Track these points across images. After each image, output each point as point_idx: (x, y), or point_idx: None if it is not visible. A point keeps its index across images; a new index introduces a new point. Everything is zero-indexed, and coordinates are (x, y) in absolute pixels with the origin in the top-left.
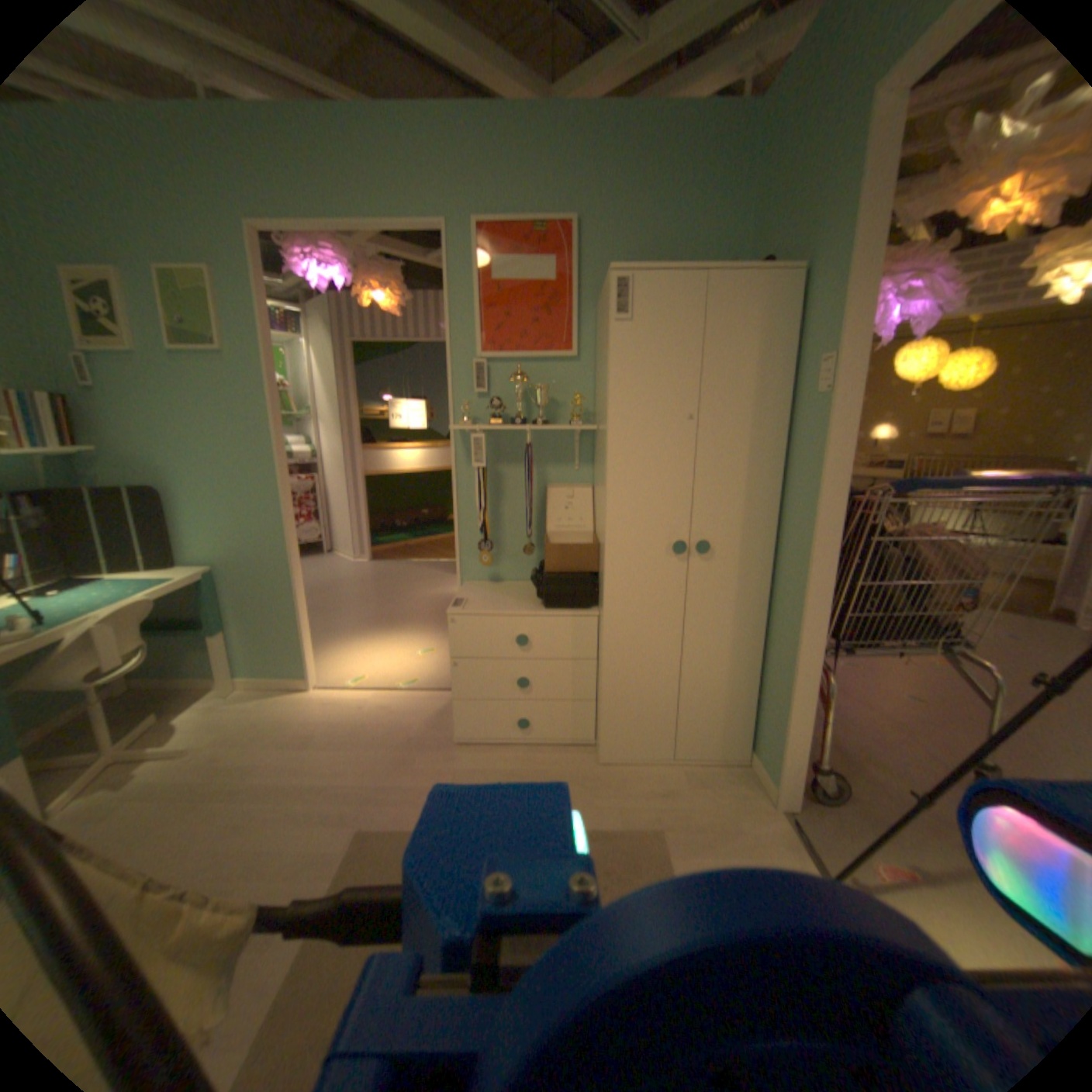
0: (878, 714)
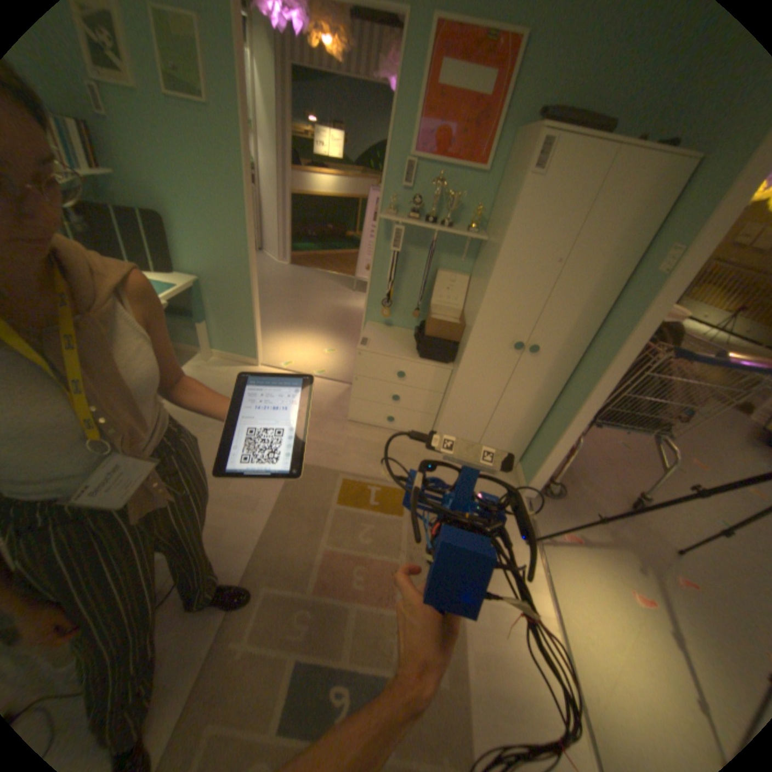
0: (599, 451)
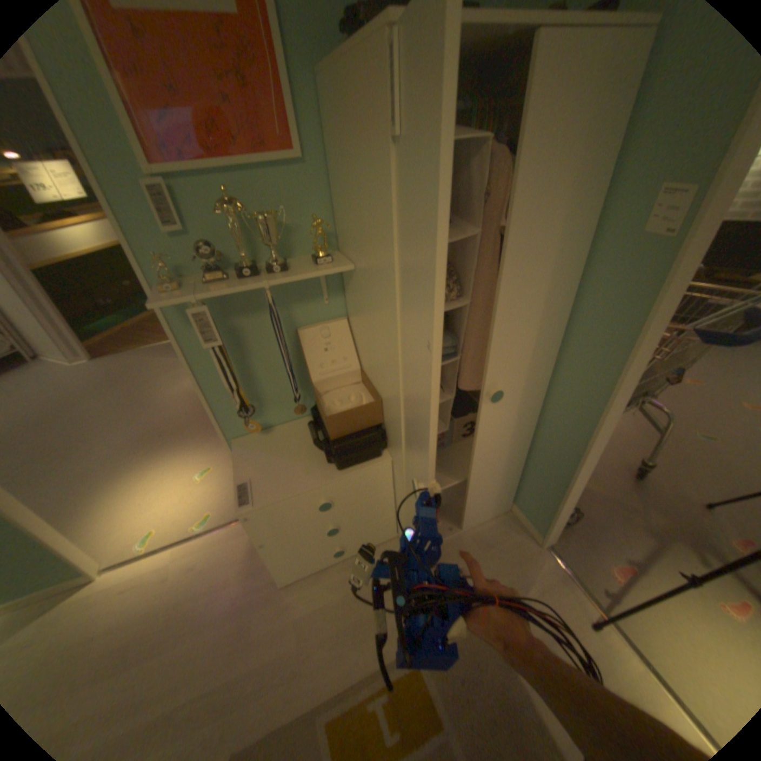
0: None
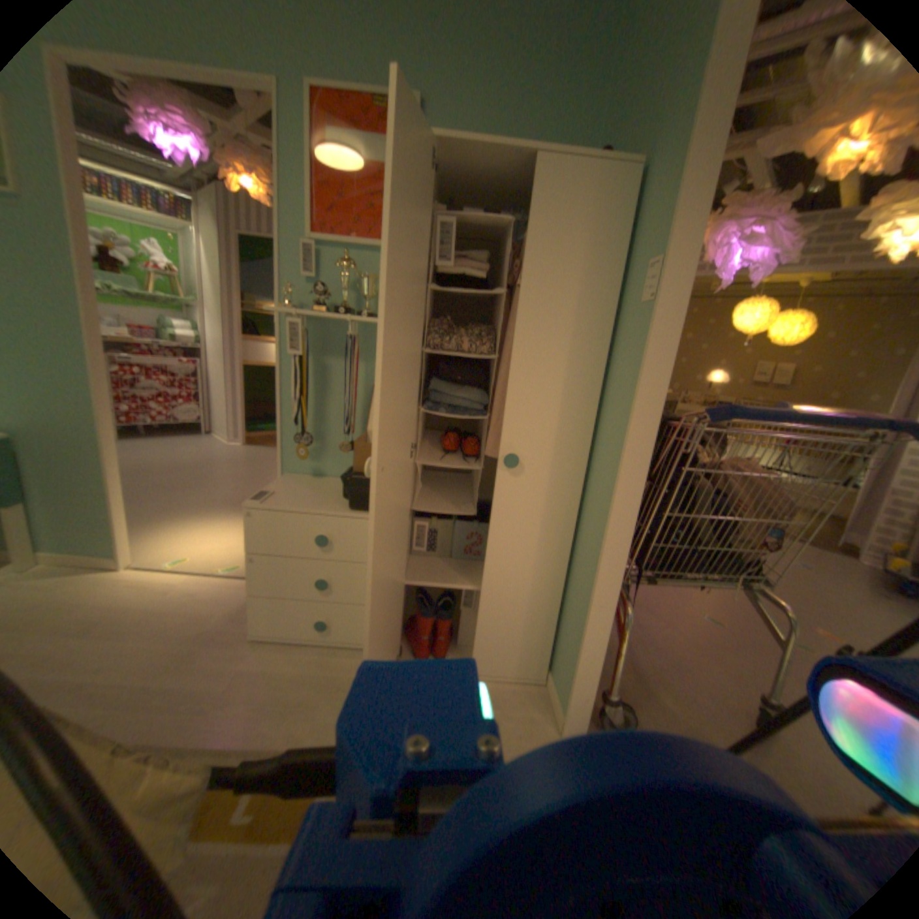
0: (678, 636)
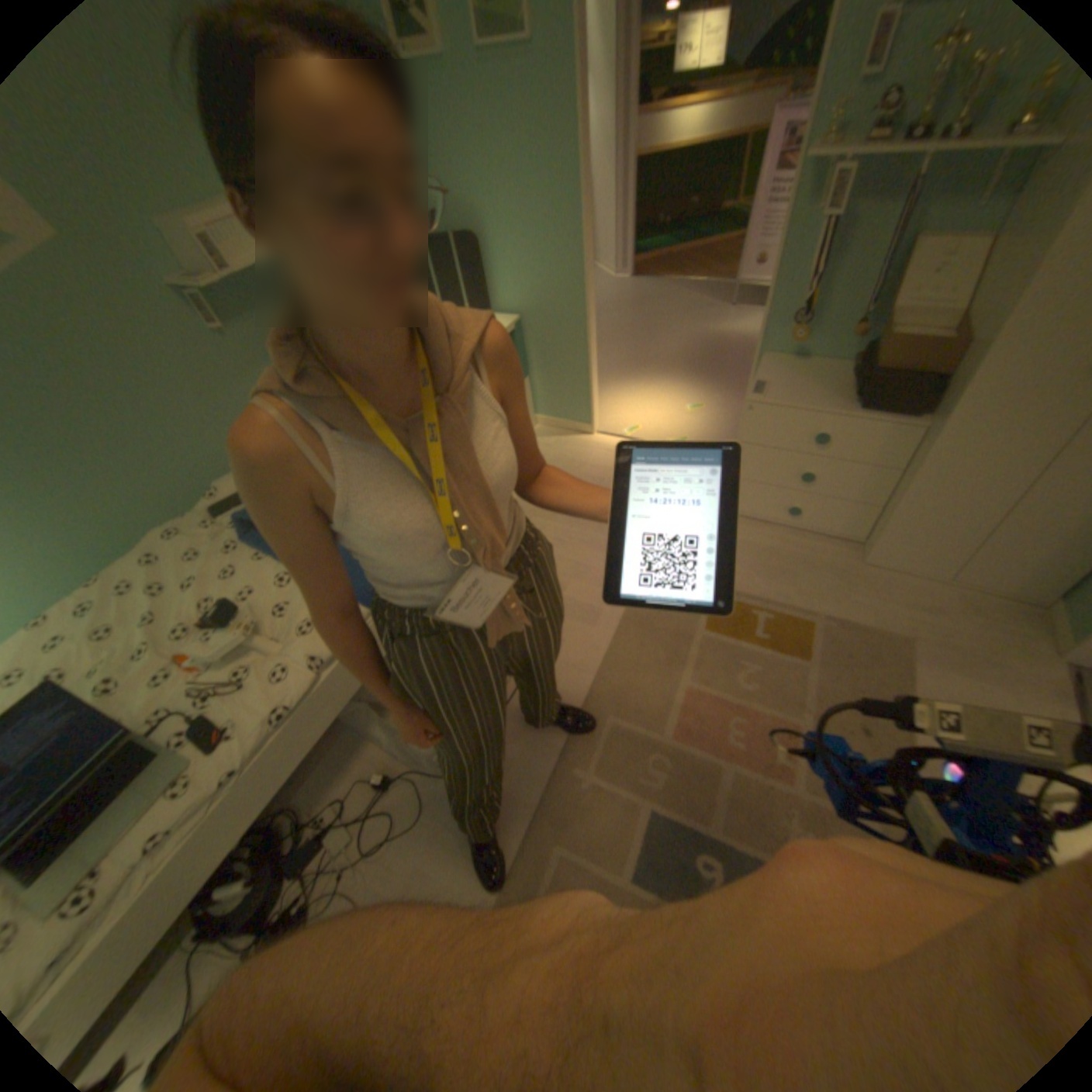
0: None
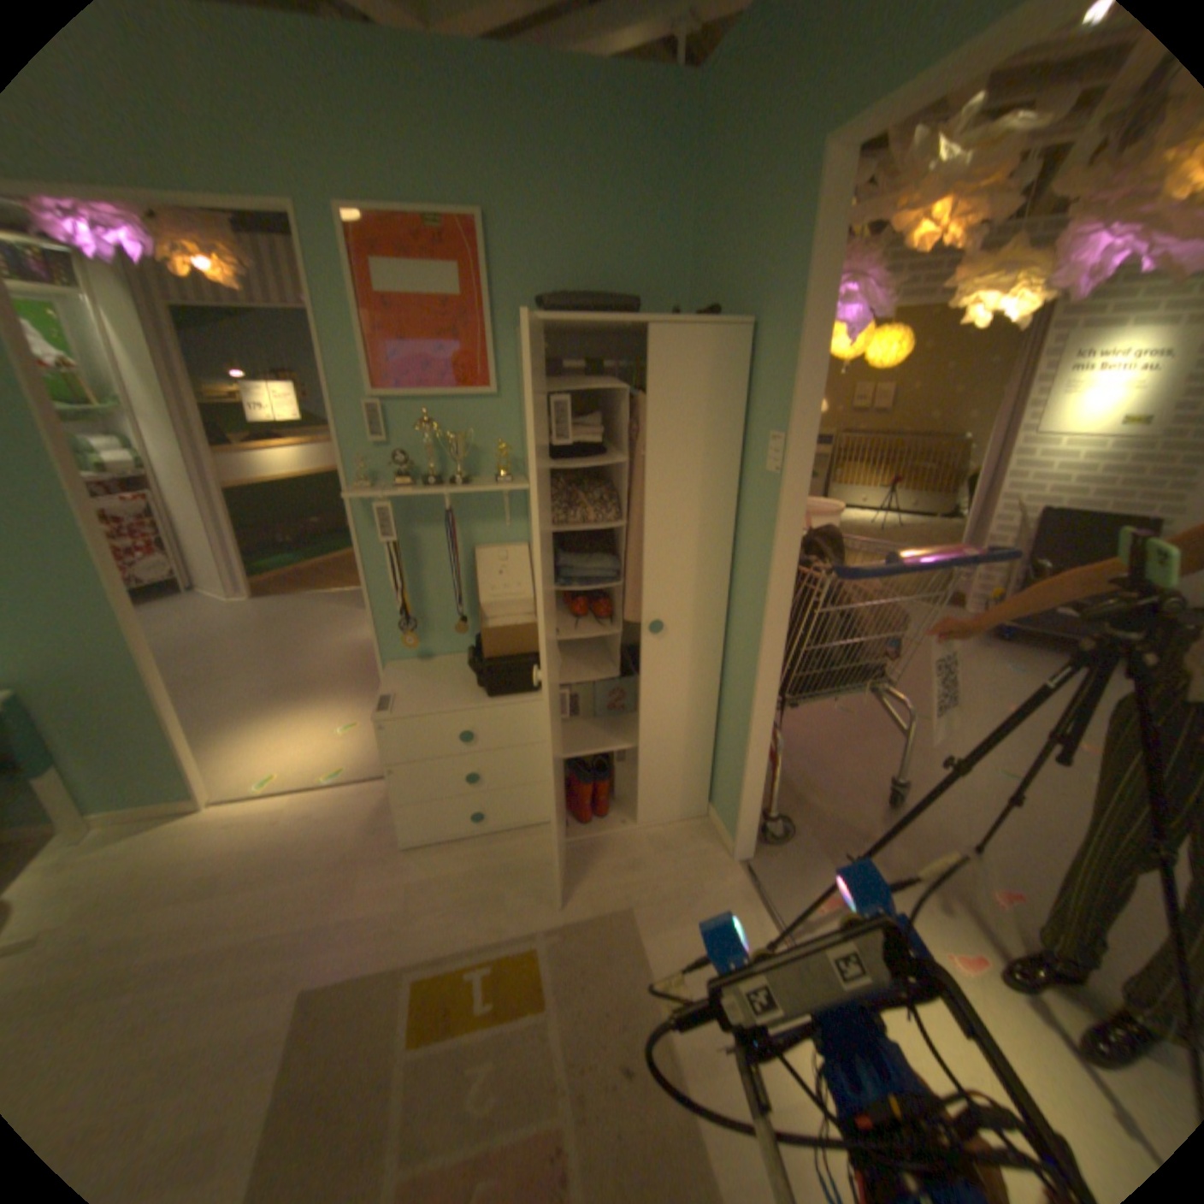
0: (813, 732)
